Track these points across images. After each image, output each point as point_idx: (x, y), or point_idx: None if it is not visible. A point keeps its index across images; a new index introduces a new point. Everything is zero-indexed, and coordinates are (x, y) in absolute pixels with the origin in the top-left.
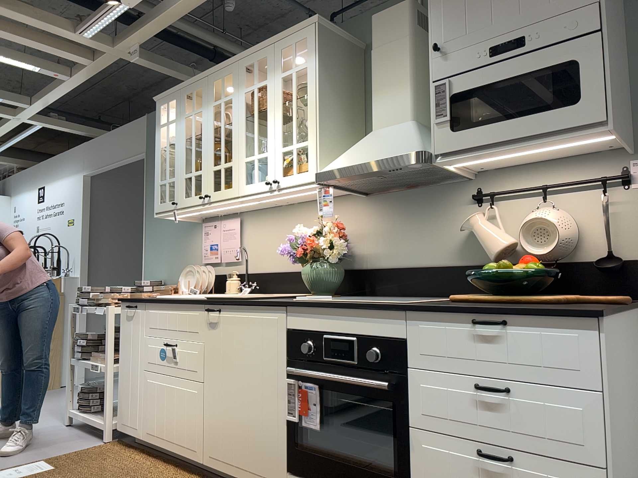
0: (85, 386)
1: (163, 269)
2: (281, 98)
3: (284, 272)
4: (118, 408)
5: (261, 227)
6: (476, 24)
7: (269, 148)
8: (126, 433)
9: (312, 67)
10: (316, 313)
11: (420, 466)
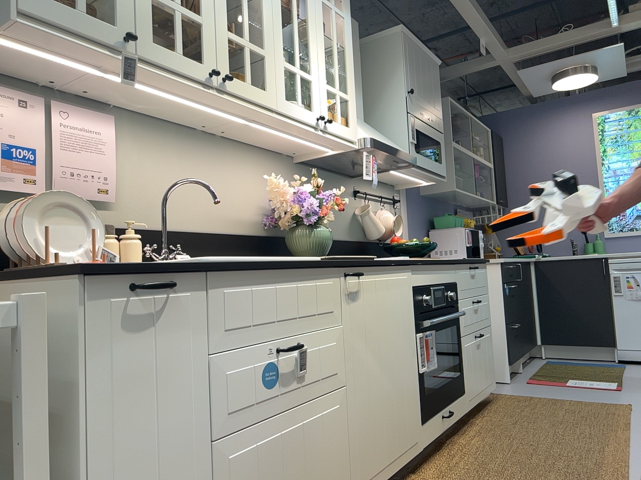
0: None
1: None
2: (323, 25)
3: (206, 233)
4: None
5: (159, 151)
6: (420, 94)
7: (314, 74)
8: None
9: (349, 24)
10: (427, 269)
11: (465, 358)
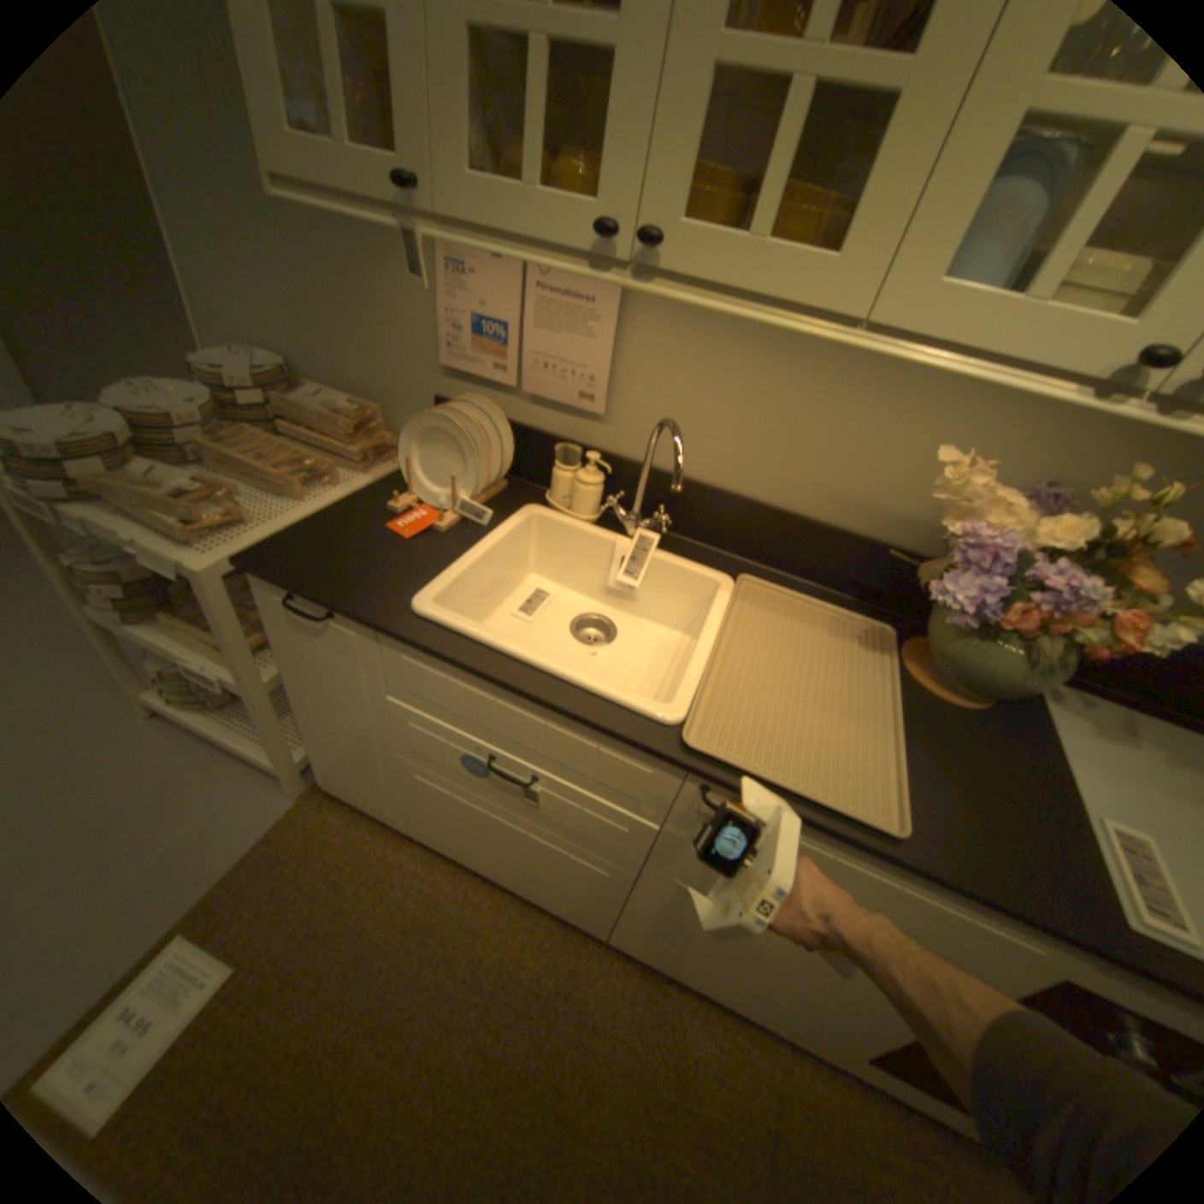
0: (165, 666)
1: (270, 320)
2: None
3: (765, 504)
4: (313, 764)
5: (716, 332)
6: None
7: None
8: (355, 807)
9: None
10: None
11: None
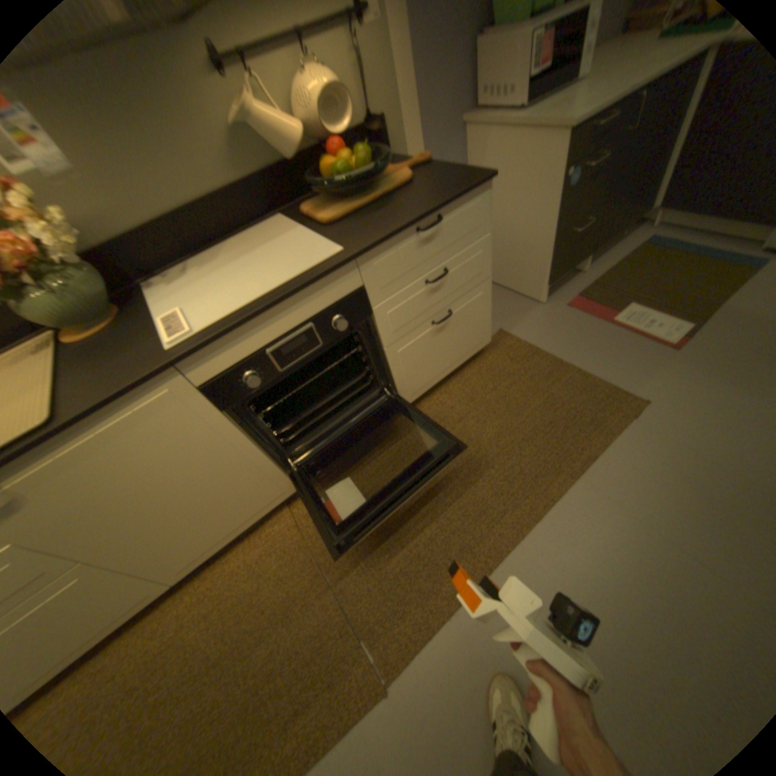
0: None
1: None
2: None
3: None
4: None
5: None
6: None
7: None
8: None
9: None
10: (238, 336)
11: (398, 366)
